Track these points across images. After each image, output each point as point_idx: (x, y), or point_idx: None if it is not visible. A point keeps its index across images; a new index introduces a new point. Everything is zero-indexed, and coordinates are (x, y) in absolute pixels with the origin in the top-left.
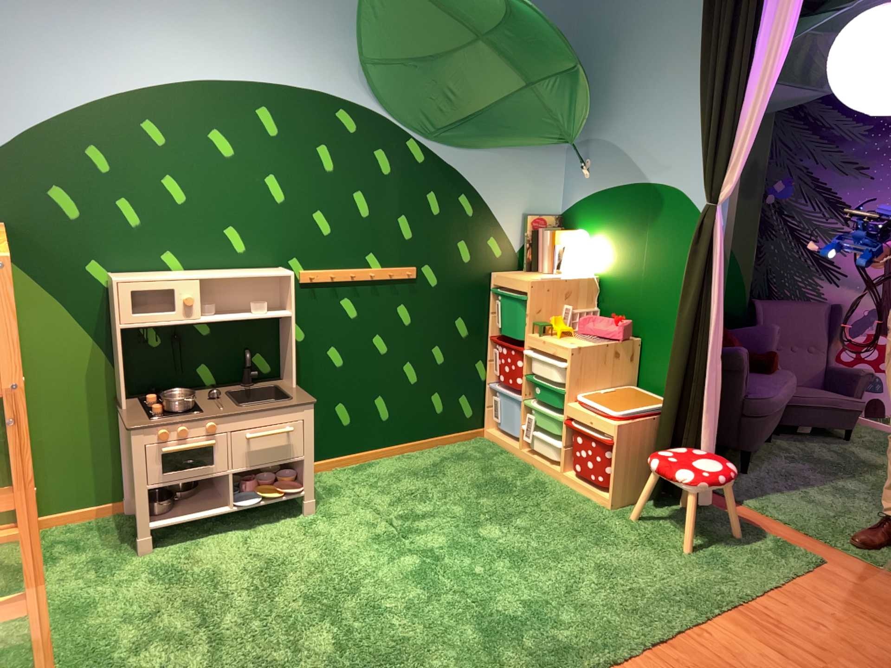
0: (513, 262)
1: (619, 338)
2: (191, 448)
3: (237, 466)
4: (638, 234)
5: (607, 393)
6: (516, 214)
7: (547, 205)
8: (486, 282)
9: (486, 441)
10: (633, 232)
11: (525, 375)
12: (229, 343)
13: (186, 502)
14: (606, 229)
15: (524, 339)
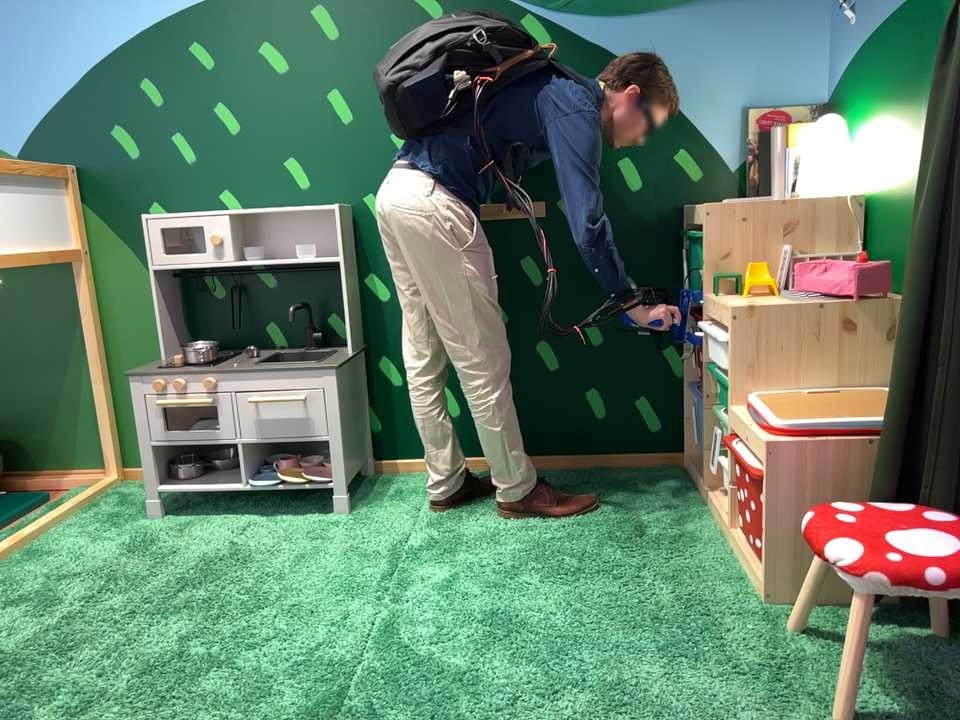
0: (728, 187)
1: (860, 293)
2: (180, 407)
3: (240, 439)
4: (920, 85)
5: (821, 398)
6: (730, 106)
7: (798, 86)
8: (675, 220)
9: (677, 474)
10: (913, 87)
11: (706, 362)
12: (294, 298)
13: (210, 475)
14: (879, 99)
15: (708, 304)
